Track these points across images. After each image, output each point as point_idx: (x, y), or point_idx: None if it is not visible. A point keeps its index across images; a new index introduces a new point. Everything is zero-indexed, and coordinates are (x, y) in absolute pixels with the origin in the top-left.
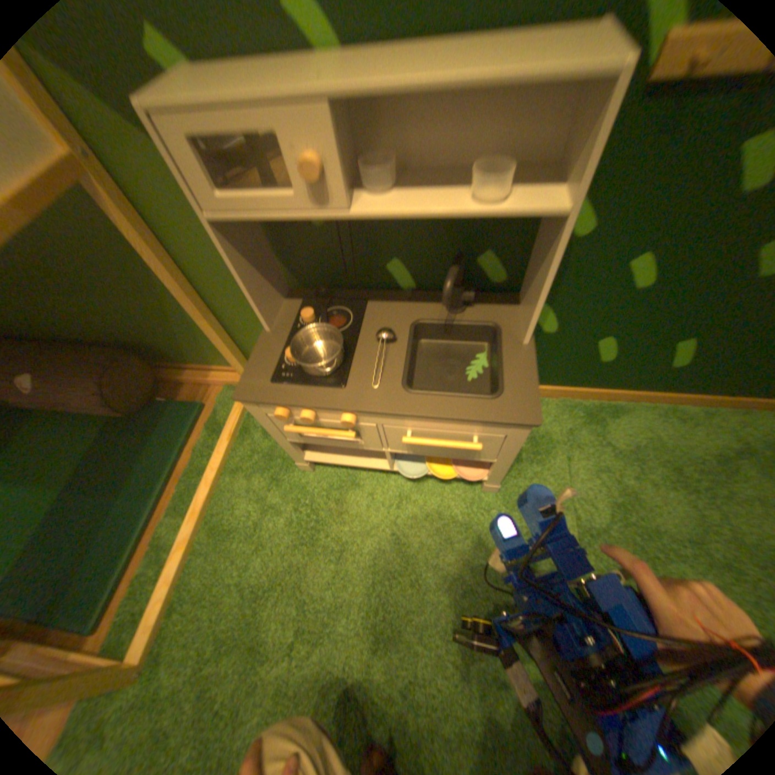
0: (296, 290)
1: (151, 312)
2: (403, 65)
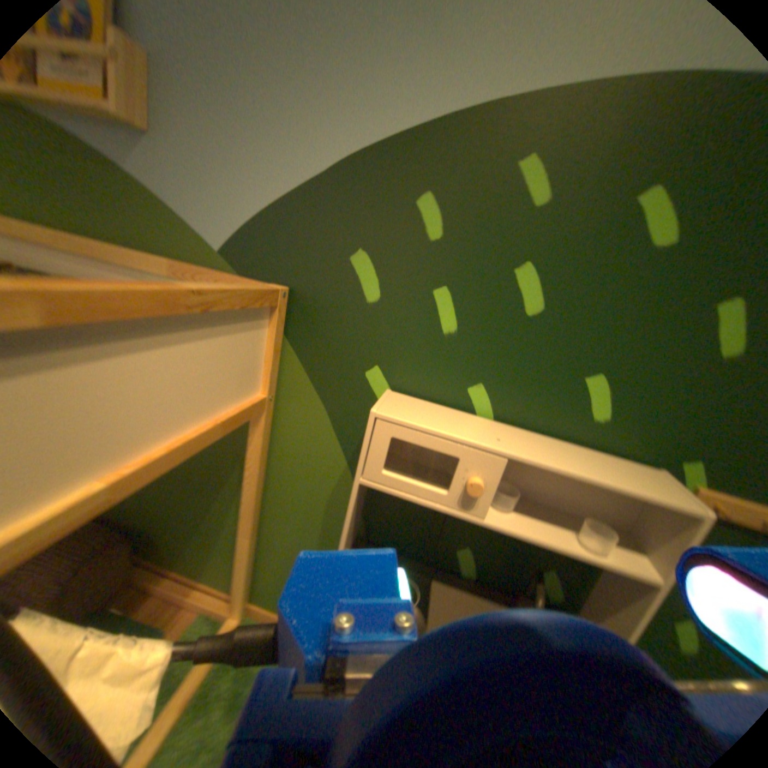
0: (359, 539)
1: (188, 506)
2: (551, 451)
